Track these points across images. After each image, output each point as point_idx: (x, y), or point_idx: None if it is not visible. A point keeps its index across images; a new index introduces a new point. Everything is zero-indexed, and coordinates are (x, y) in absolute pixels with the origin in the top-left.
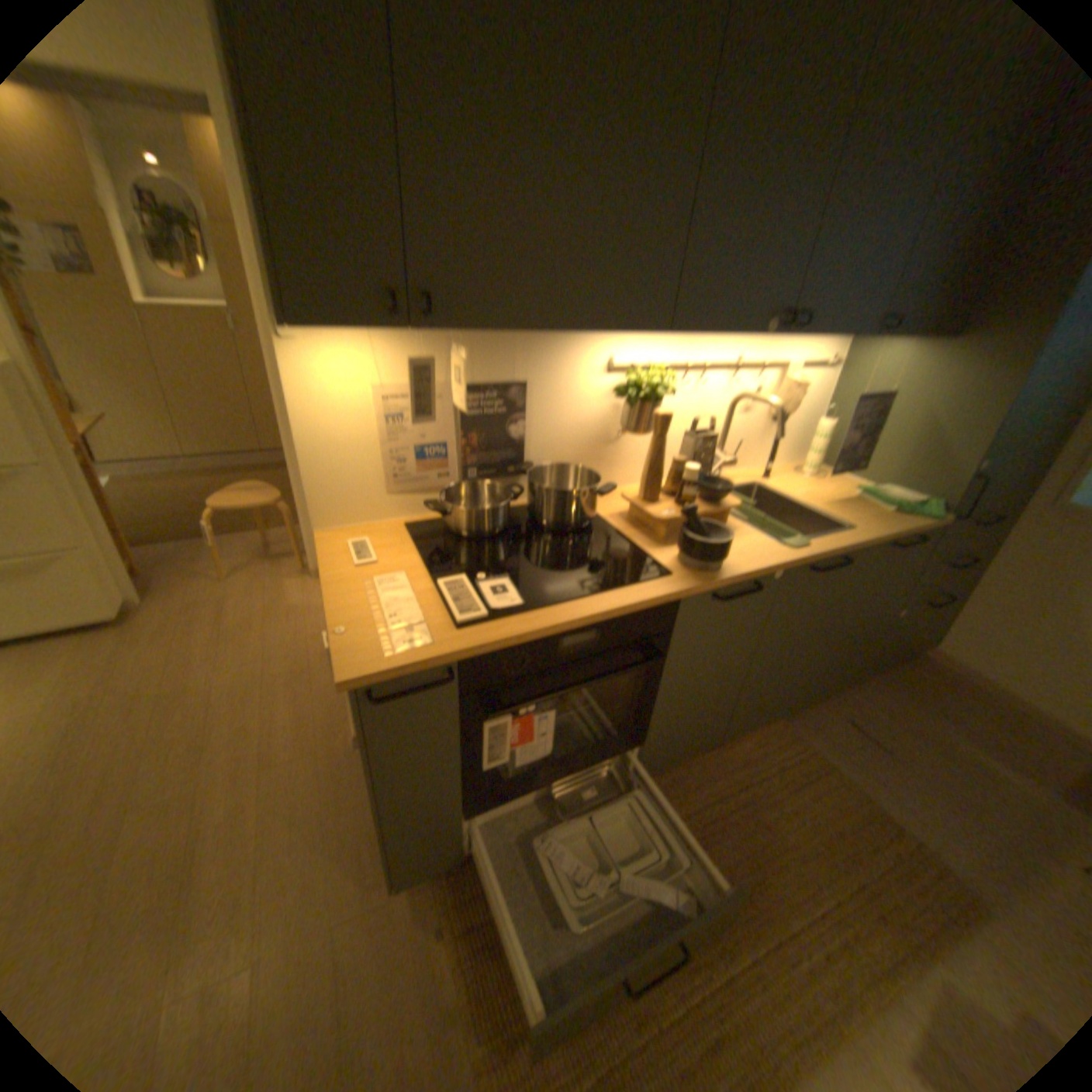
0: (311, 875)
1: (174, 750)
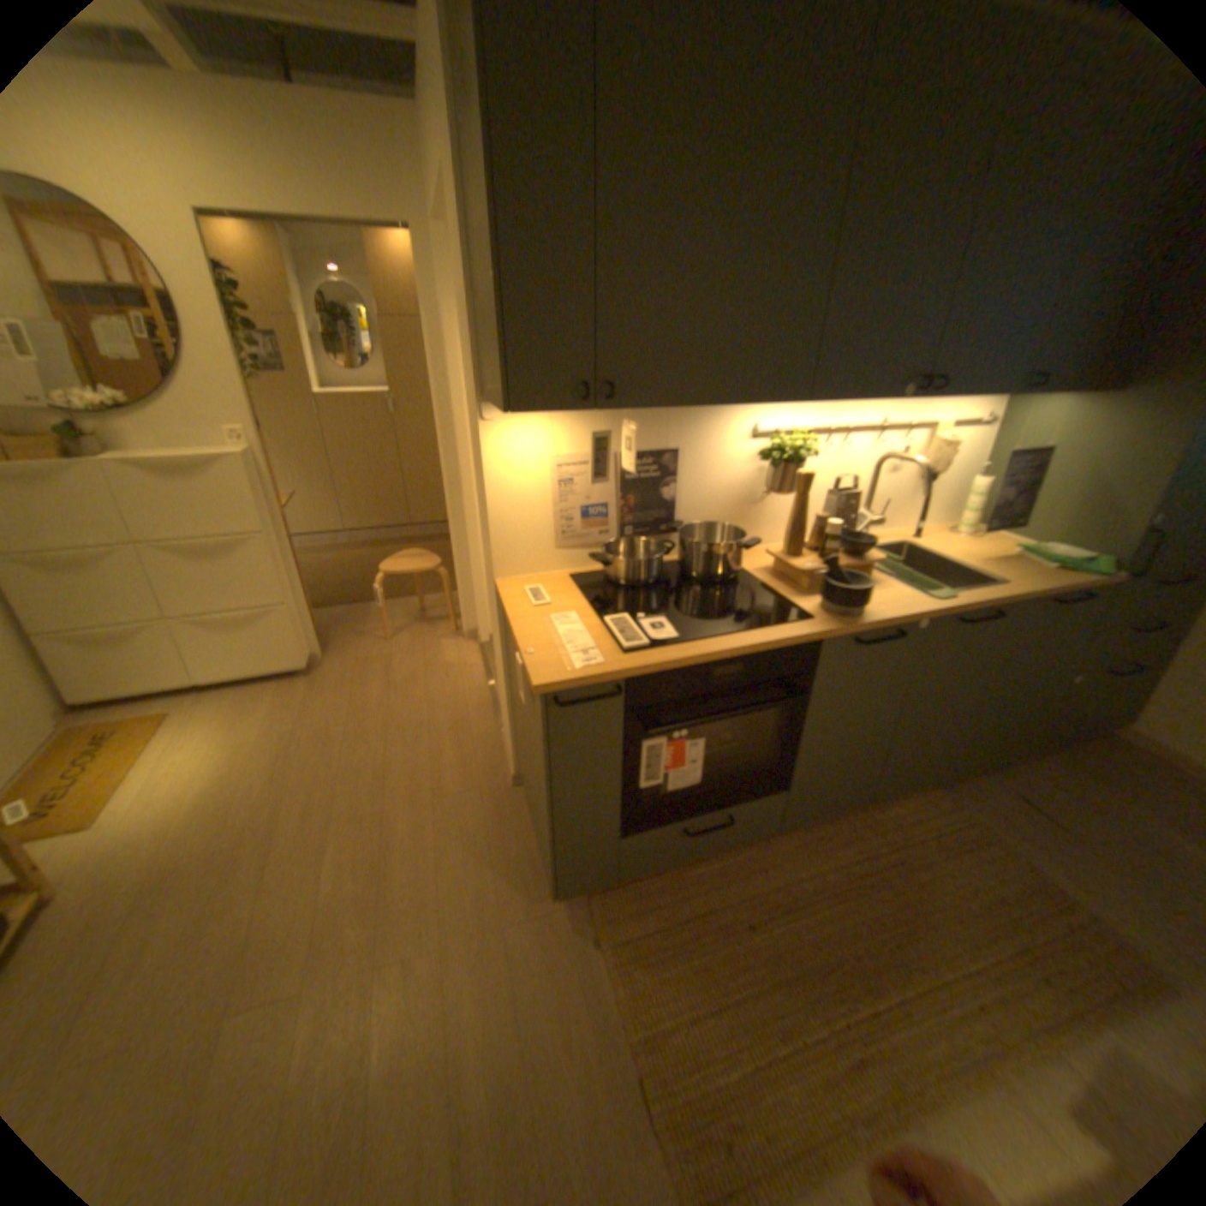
0: (481, 886)
1: (360, 778)
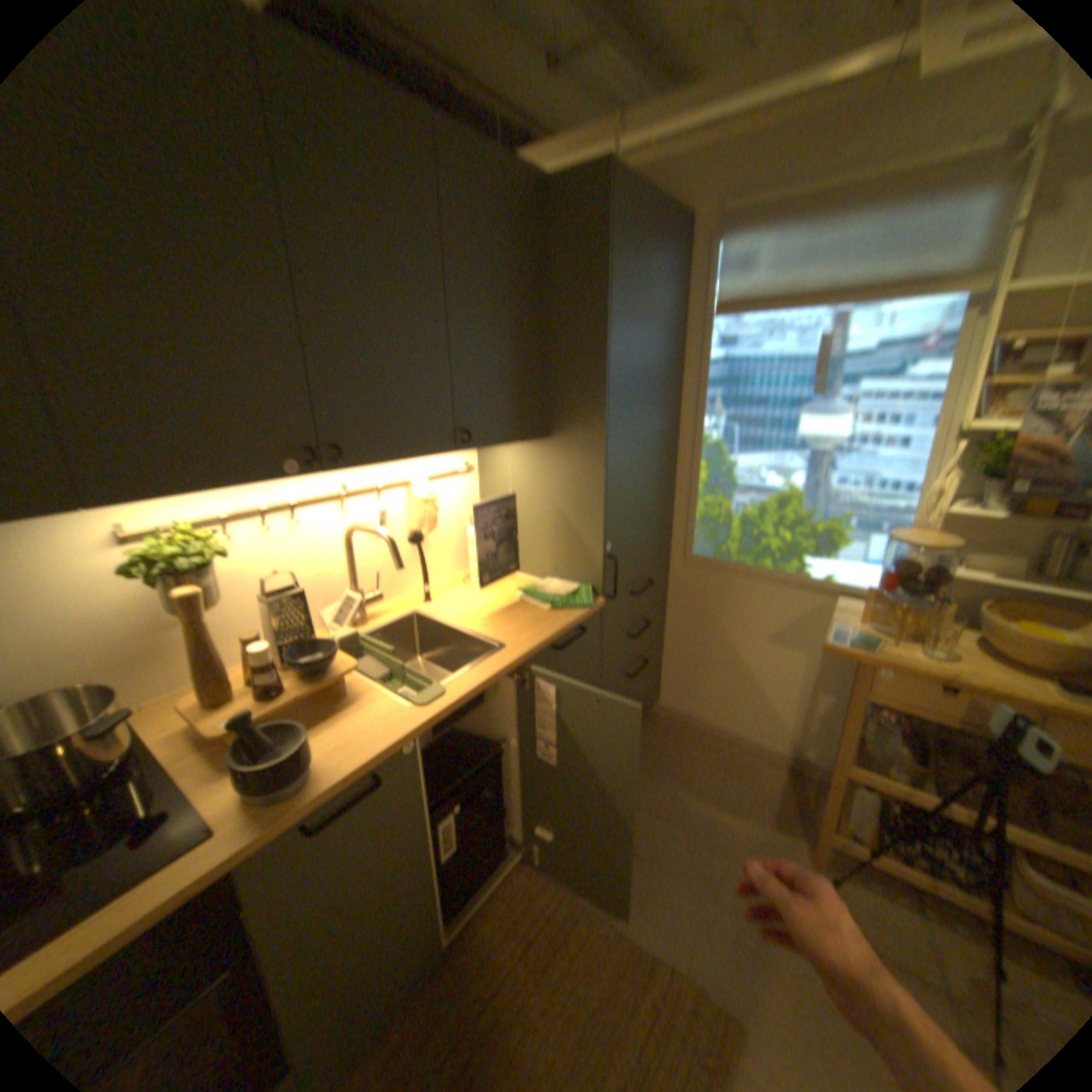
0: None
1: None
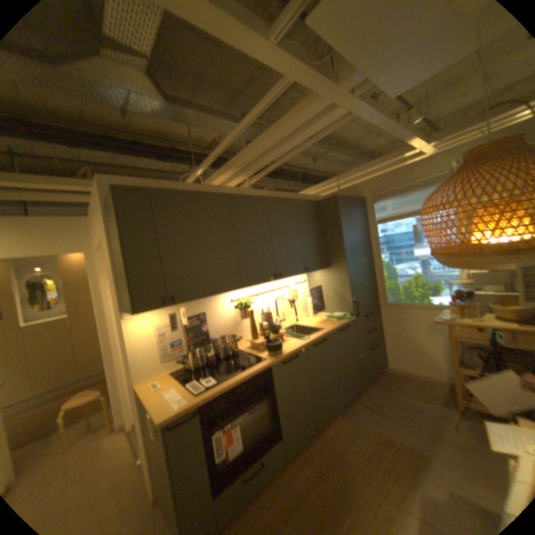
0: None
1: None
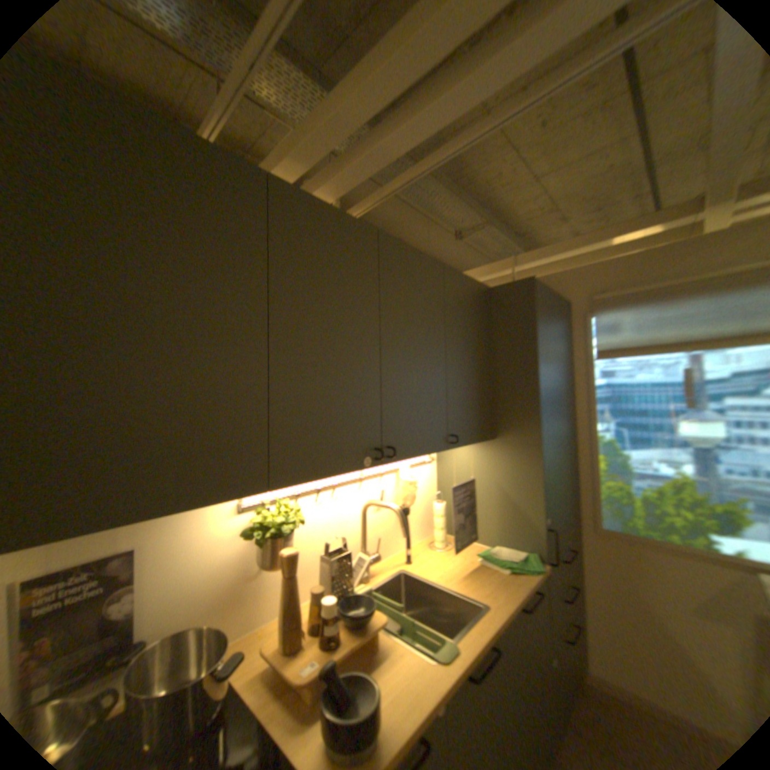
0: None
1: None
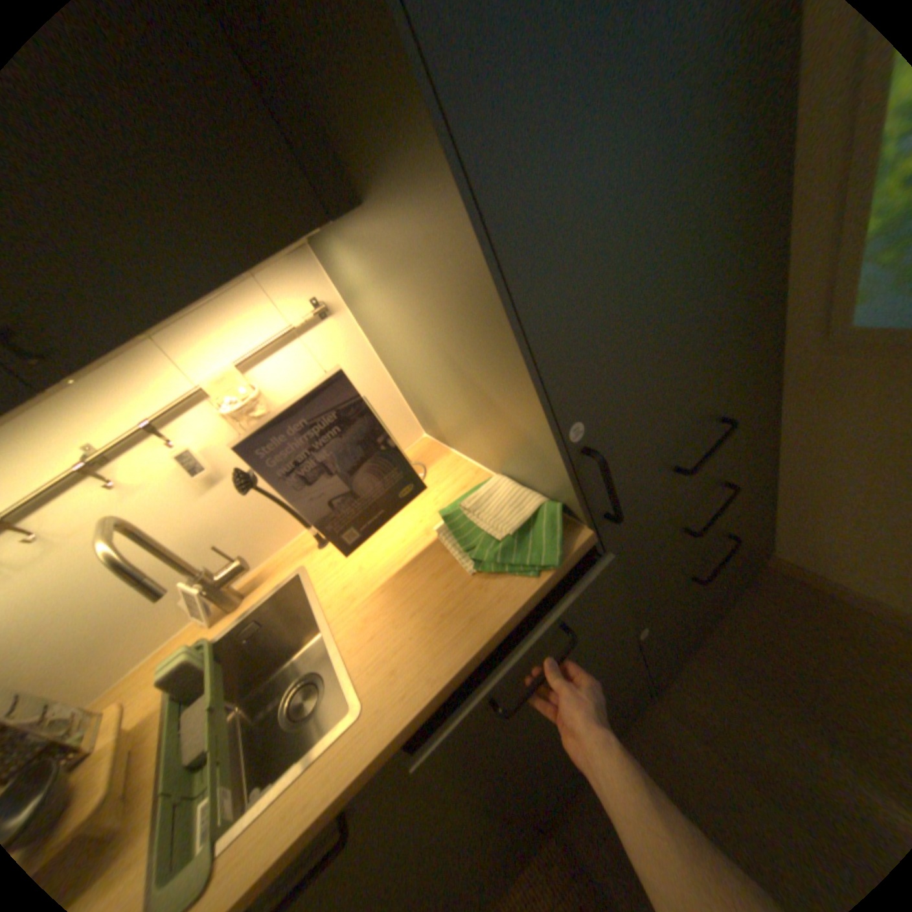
0: None
1: None
